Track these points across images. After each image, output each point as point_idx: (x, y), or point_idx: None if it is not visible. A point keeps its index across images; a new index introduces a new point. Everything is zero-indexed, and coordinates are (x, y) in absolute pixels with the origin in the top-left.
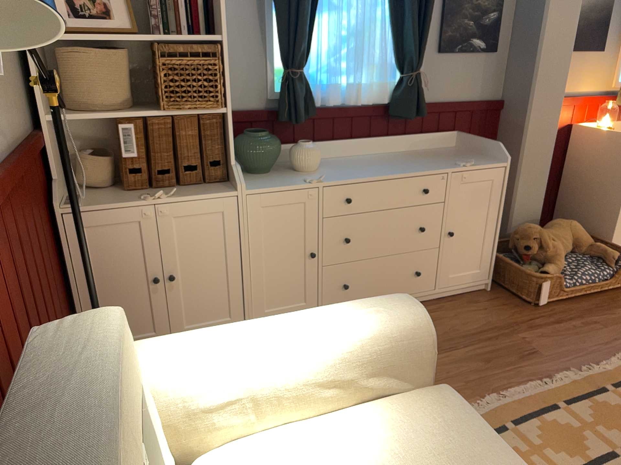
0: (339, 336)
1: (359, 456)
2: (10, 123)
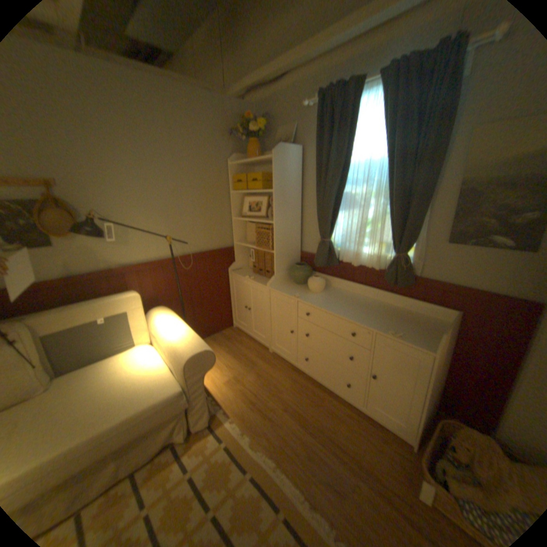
0: (172, 341)
1: (140, 373)
2: (208, 243)
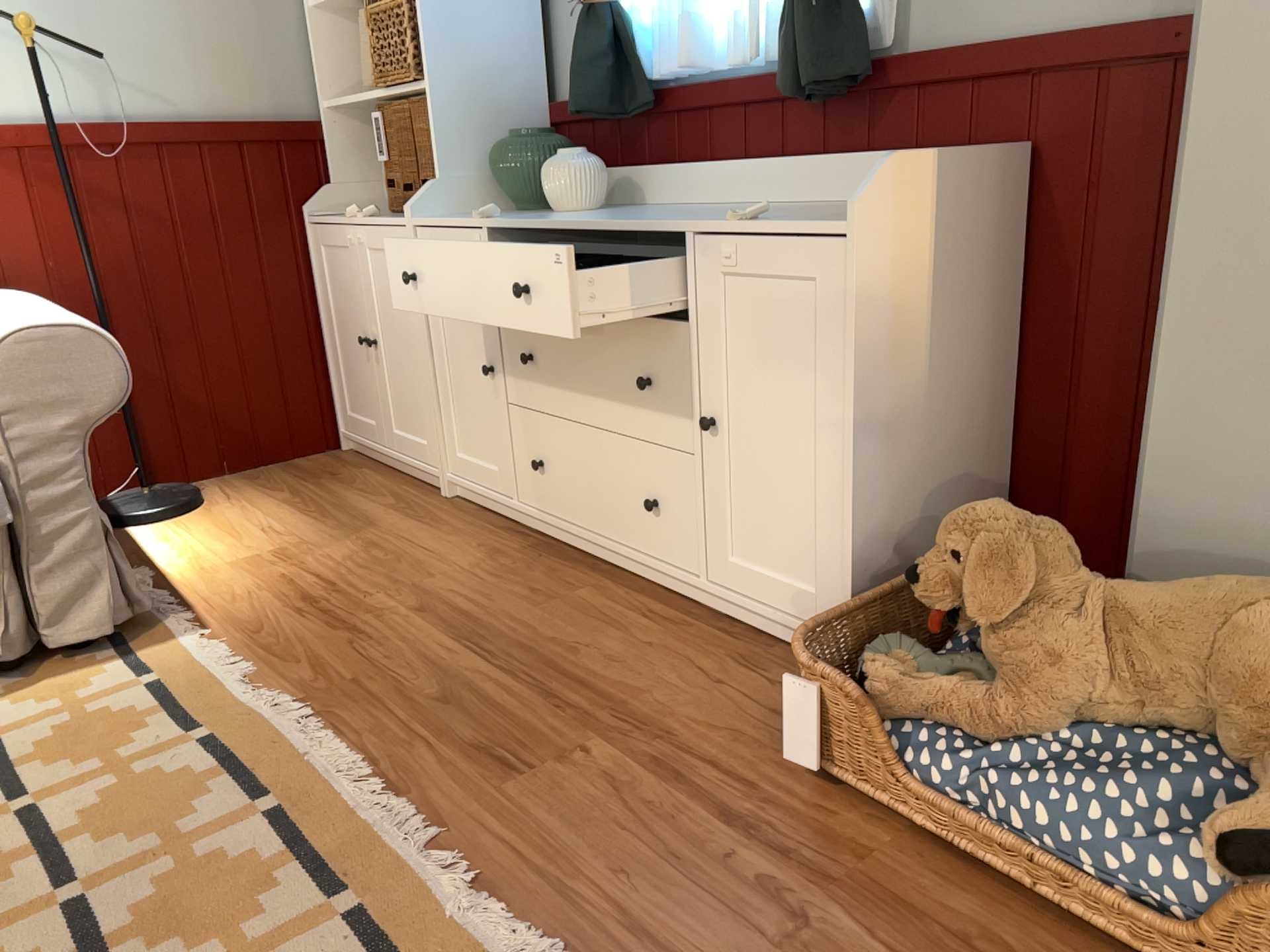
0: None
1: None
2: (214, 99)
